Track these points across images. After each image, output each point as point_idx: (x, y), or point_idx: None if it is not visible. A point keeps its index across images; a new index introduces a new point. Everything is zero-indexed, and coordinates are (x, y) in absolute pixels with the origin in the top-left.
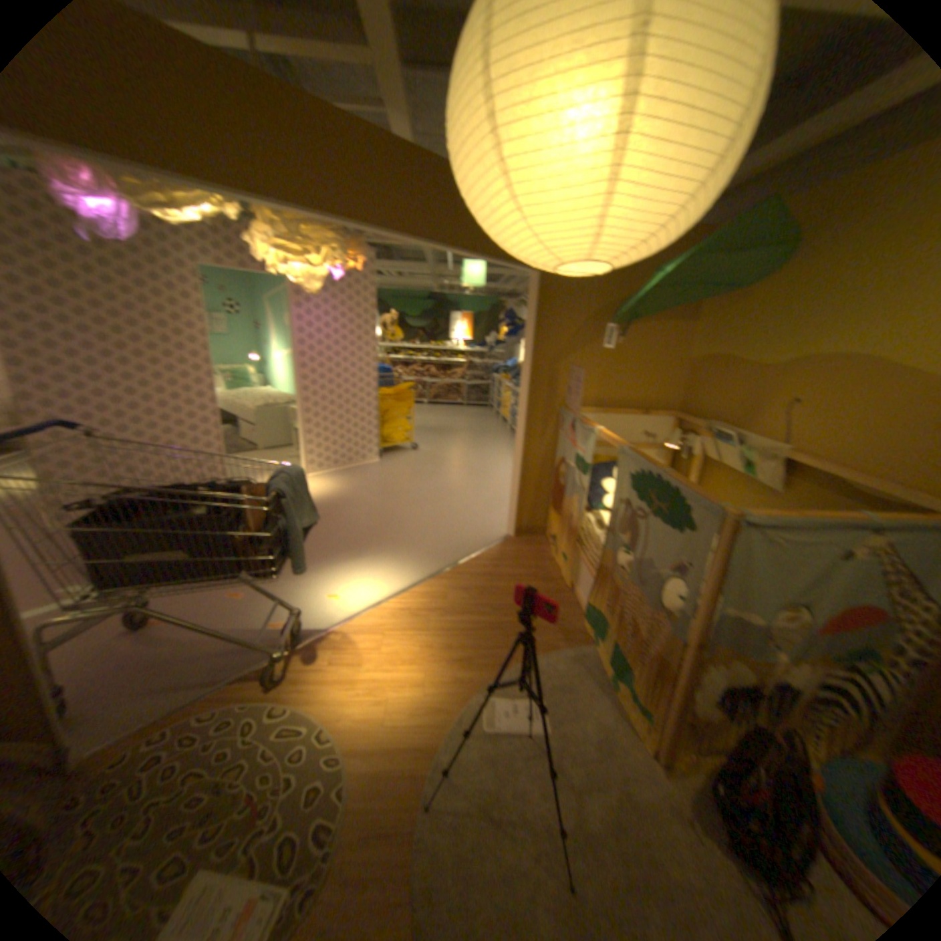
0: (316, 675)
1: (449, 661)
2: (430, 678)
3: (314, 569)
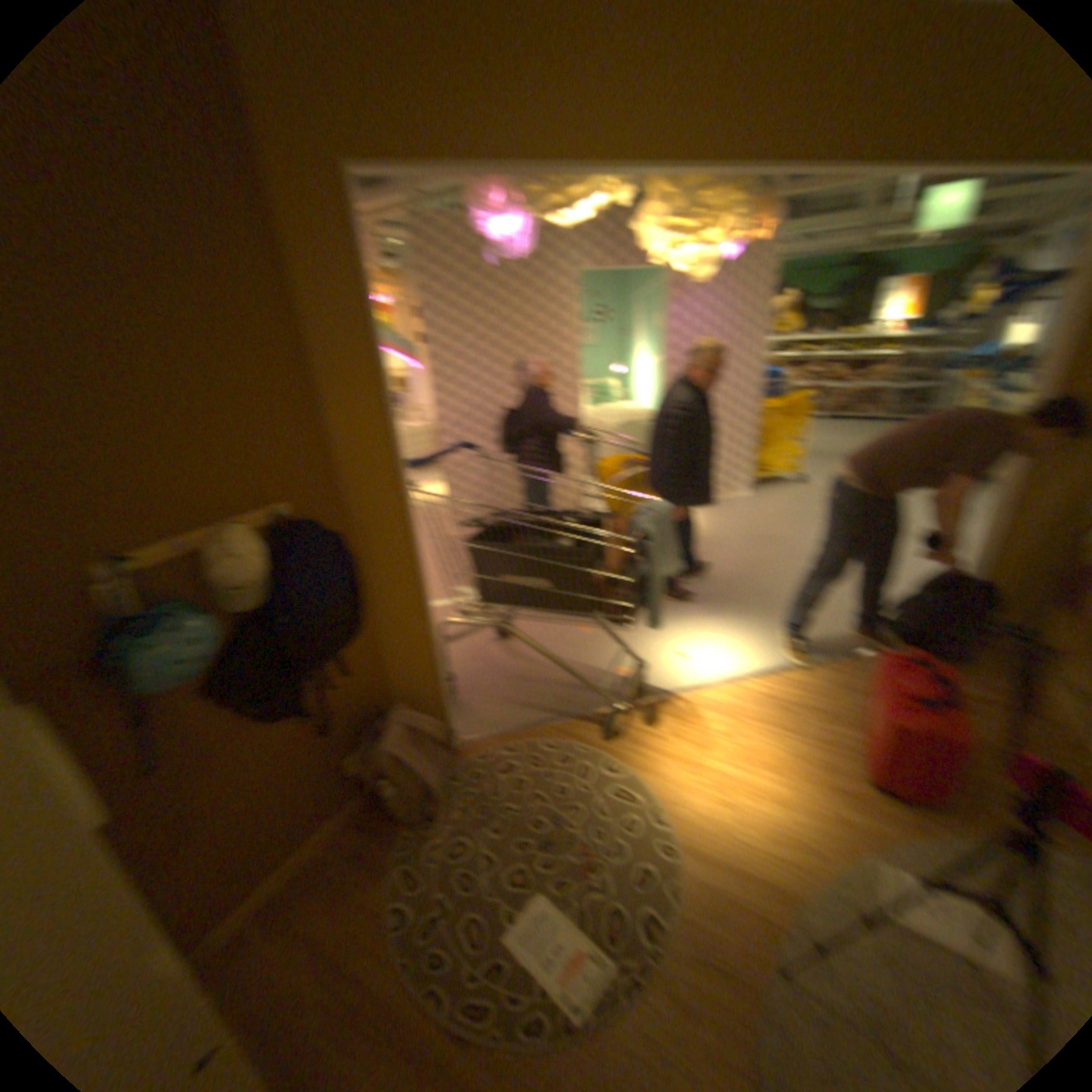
0: (656, 742)
1: (832, 788)
2: (801, 801)
3: (662, 617)
